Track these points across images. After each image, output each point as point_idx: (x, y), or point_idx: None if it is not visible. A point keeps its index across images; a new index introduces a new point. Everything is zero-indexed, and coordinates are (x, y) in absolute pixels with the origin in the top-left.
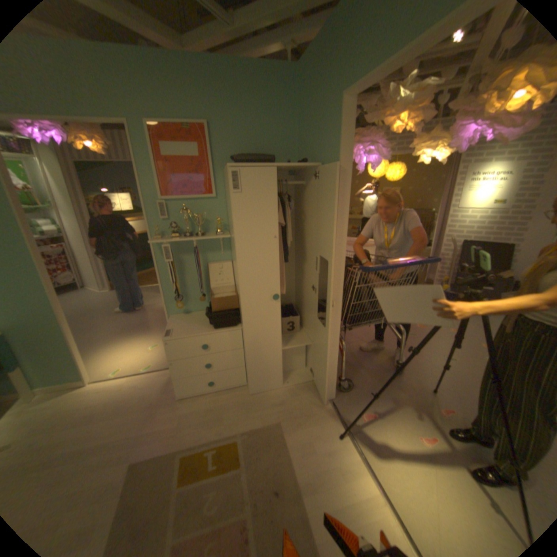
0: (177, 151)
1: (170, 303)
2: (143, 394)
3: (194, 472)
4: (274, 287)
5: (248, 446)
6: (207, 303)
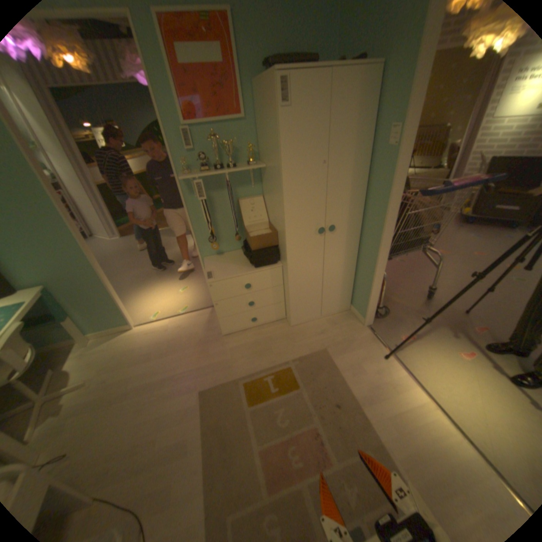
0: (197, 55)
1: (202, 245)
2: (189, 332)
3: (259, 394)
4: (319, 220)
5: (301, 370)
6: (239, 242)
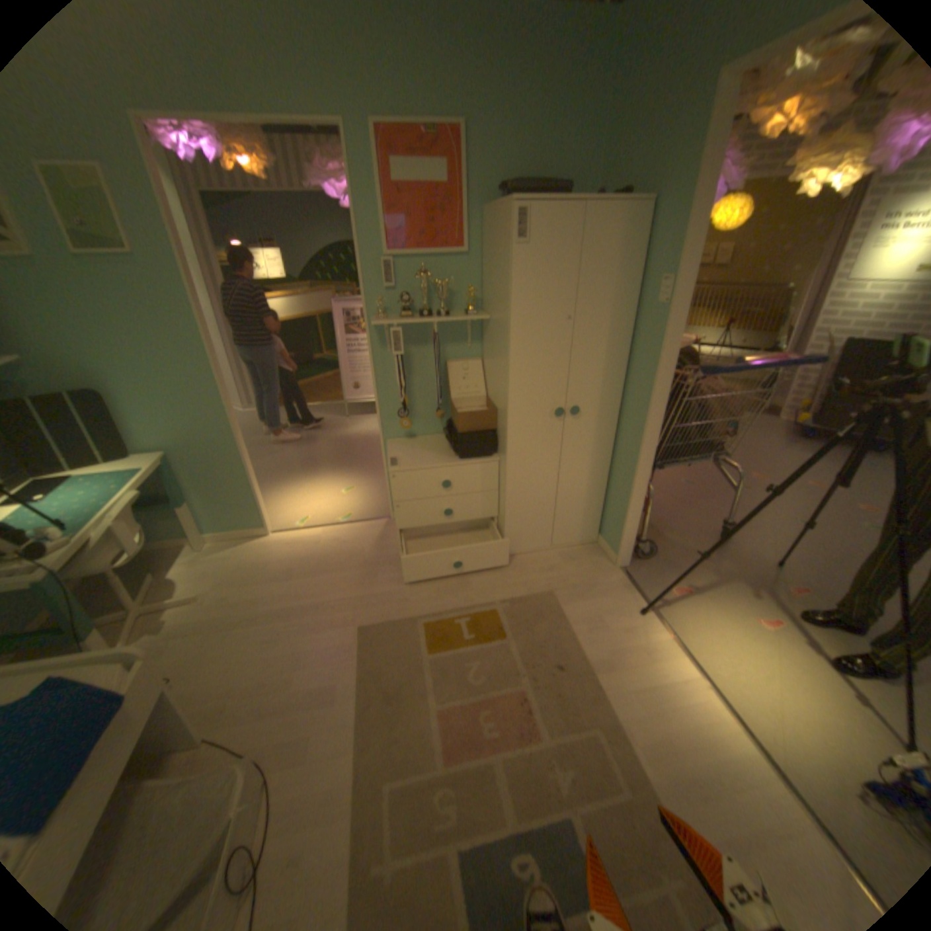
0: (416, 174)
1: (388, 421)
2: (352, 549)
3: (446, 640)
4: (556, 398)
5: (512, 615)
6: (440, 423)
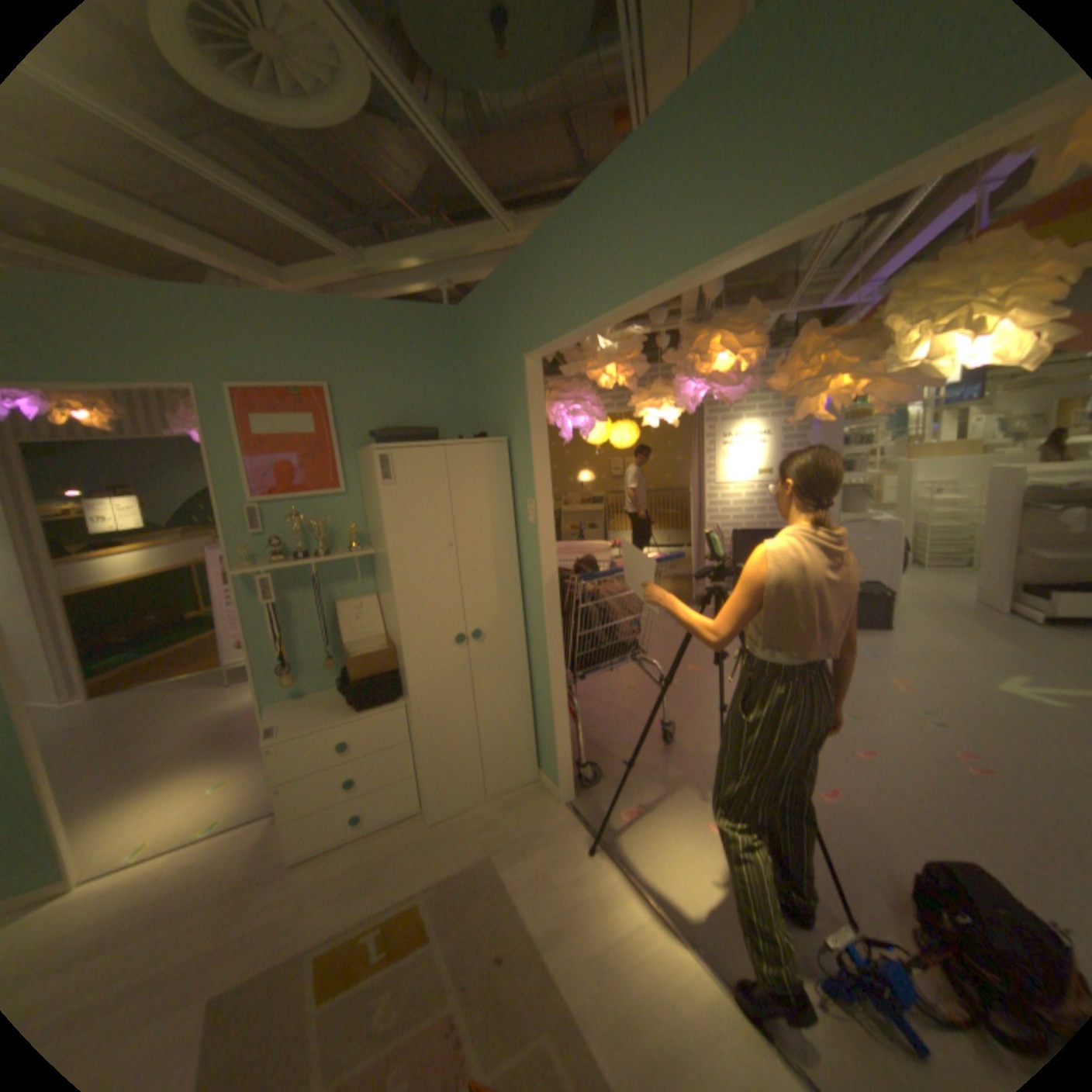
0: (281, 428)
1: (264, 683)
2: (212, 874)
3: (345, 972)
4: (455, 624)
5: (438, 905)
6: (335, 674)
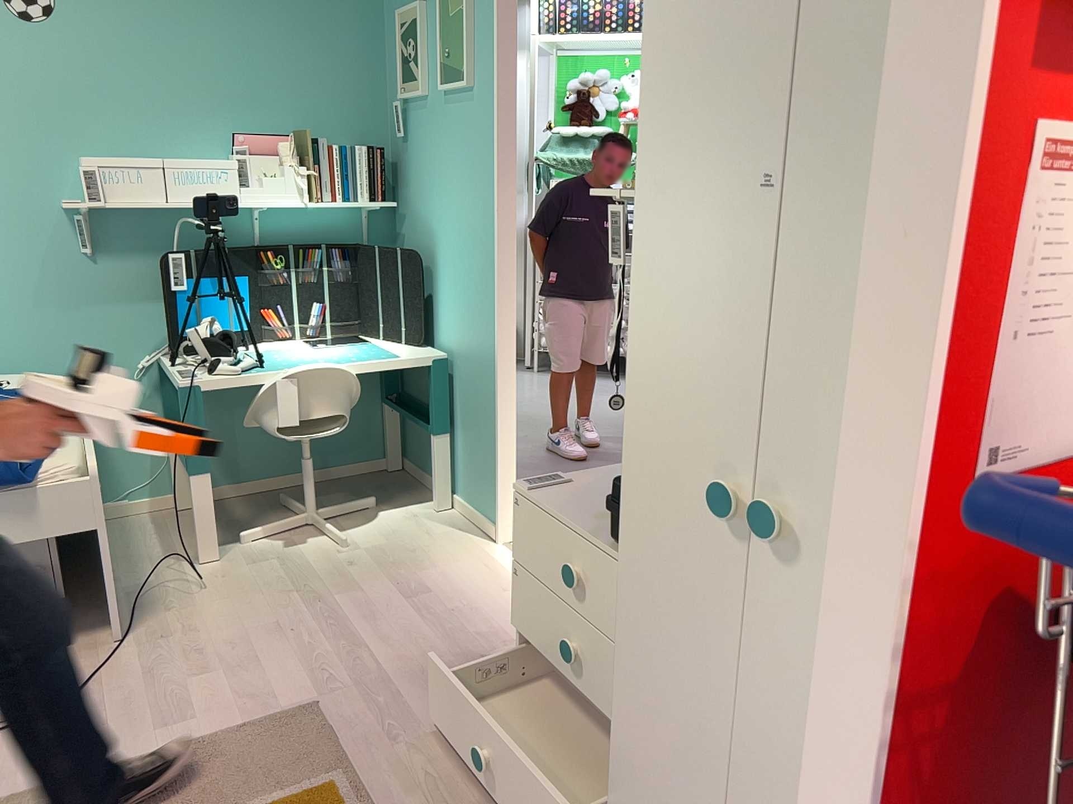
0: None
1: None
2: (509, 630)
3: None
4: (735, 447)
5: None
6: None
